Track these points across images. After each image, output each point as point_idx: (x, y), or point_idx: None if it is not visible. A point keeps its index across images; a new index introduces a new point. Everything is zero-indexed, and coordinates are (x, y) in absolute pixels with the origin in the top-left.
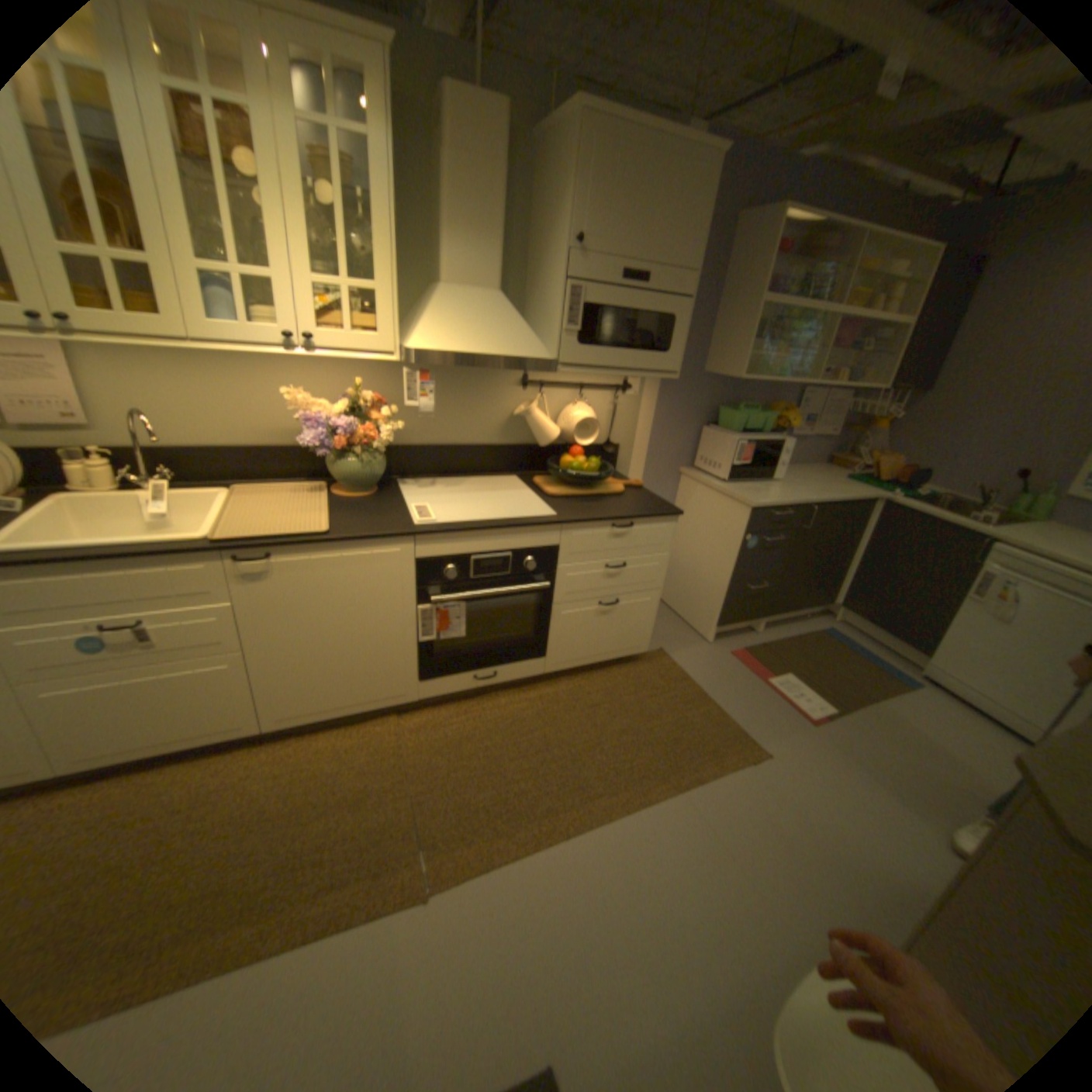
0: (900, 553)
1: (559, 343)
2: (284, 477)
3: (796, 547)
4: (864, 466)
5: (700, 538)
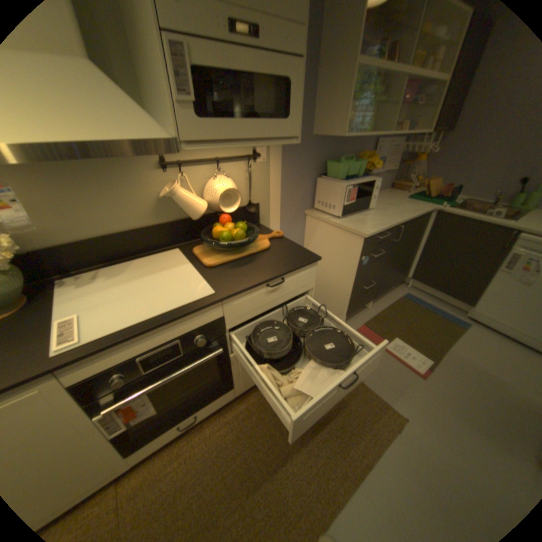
0: (449, 244)
1: (173, 117)
2: None
3: (390, 254)
4: (415, 187)
5: (326, 258)
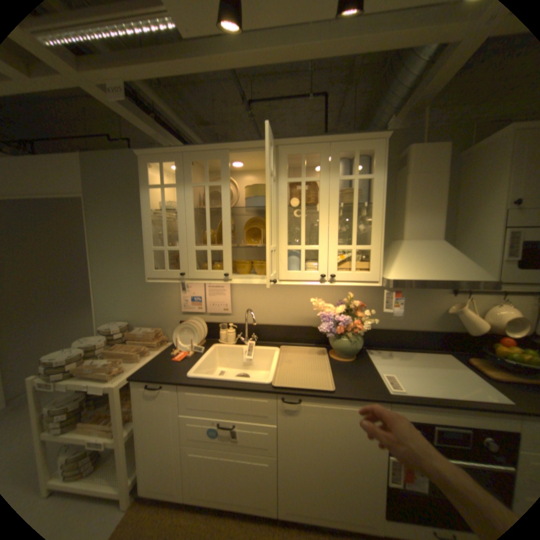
0: None
1: (500, 270)
2: (303, 342)
3: None
4: None
5: None
